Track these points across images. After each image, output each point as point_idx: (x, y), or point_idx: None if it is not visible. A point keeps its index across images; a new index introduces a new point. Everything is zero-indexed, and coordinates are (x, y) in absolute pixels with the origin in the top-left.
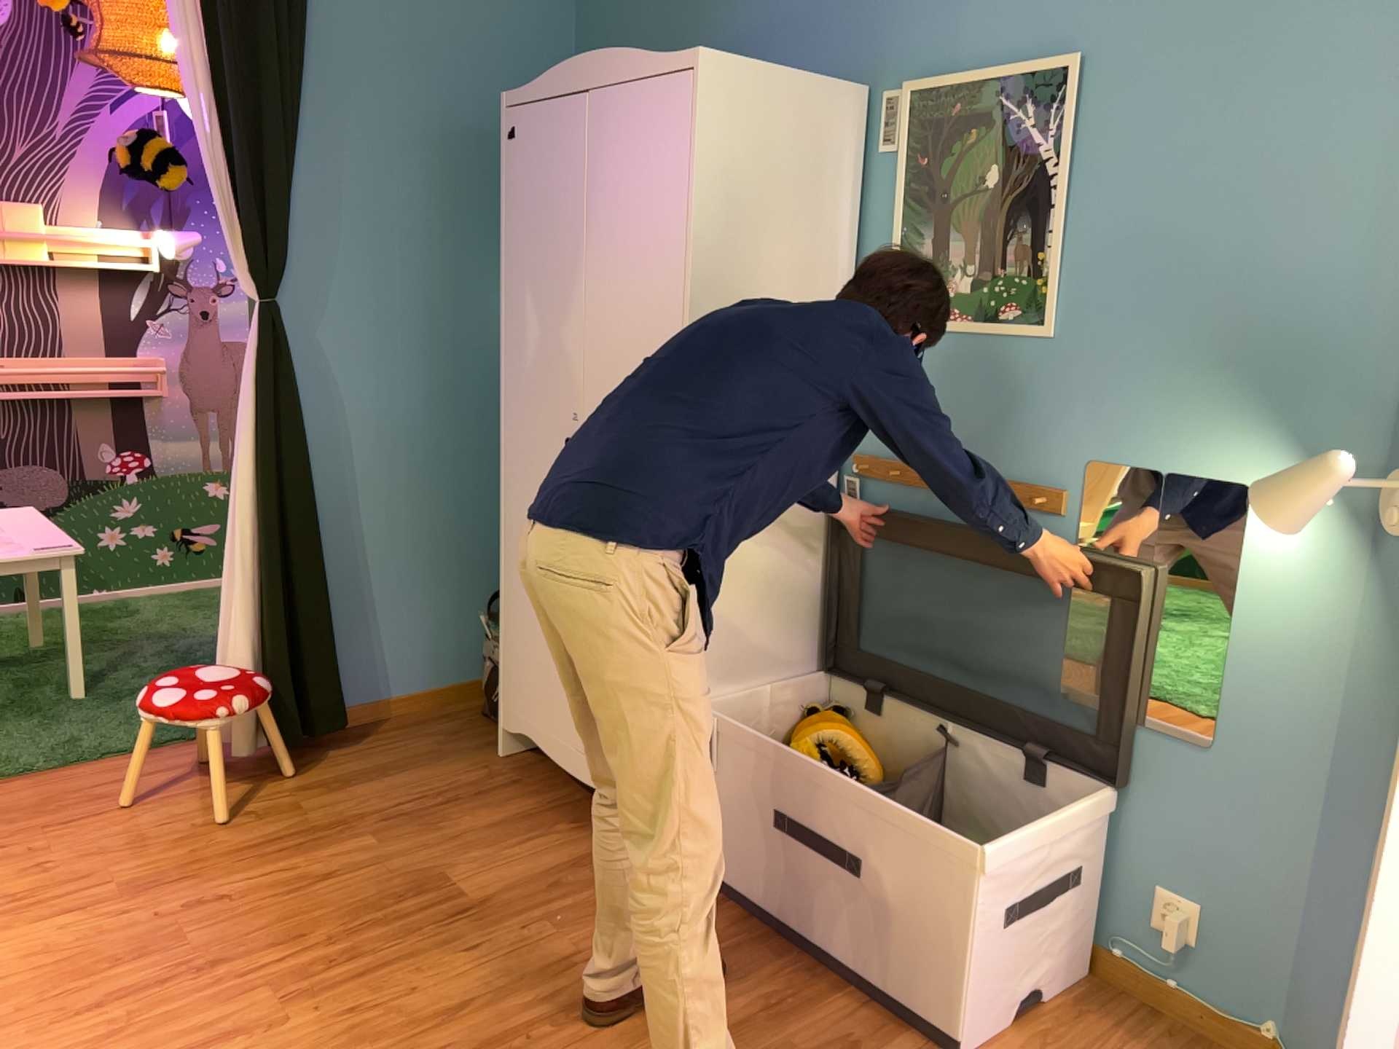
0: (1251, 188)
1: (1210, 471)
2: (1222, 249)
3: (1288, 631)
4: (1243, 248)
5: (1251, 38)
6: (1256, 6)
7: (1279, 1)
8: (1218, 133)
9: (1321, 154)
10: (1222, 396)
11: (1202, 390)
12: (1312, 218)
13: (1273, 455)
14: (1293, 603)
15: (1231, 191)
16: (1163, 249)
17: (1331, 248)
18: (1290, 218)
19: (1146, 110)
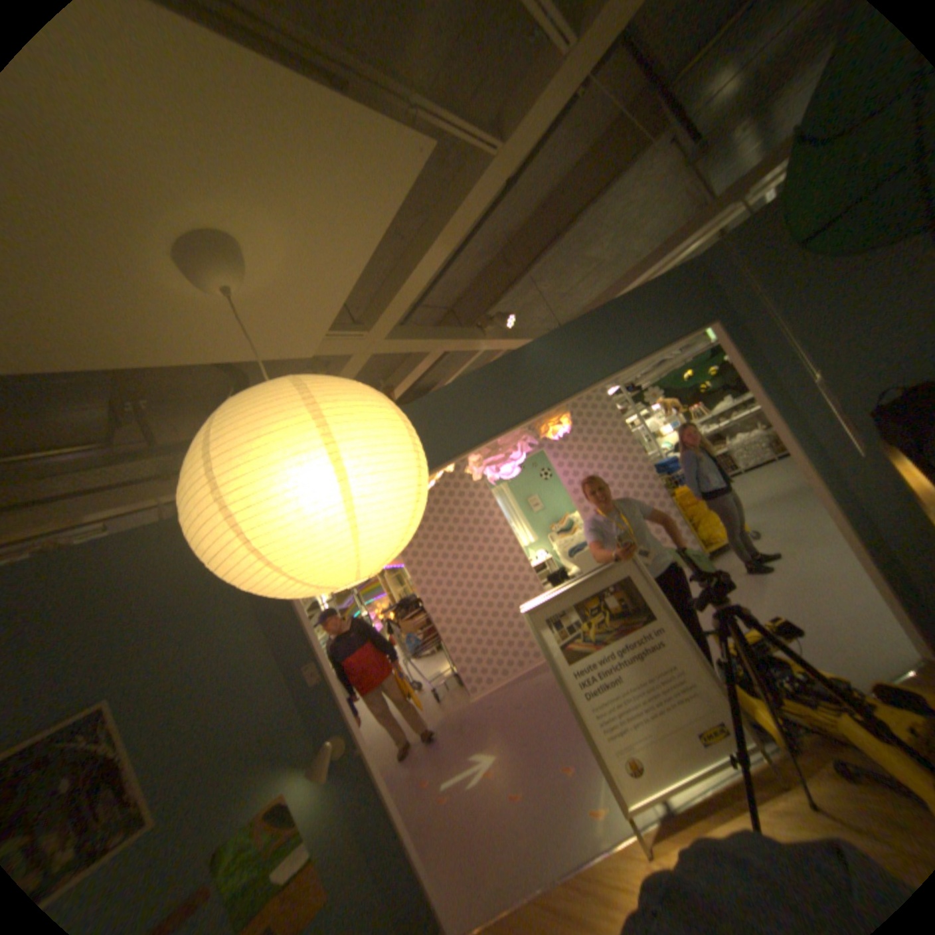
0: (218, 703)
1: (261, 806)
2: (219, 729)
3: (320, 826)
4: (227, 723)
5: (189, 659)
6: (185, 649)
7: (193, 644)
8: (193, 694)
9: (237, 680)
10: (249, 777)
11: (241, 781)
12: (245, 699)
13: (280, 778)
14: (315, 816)
15: (210, 709)
16: (193, 746)
17: (257, 703)
18: (238, 703)
19: (152, 704)
